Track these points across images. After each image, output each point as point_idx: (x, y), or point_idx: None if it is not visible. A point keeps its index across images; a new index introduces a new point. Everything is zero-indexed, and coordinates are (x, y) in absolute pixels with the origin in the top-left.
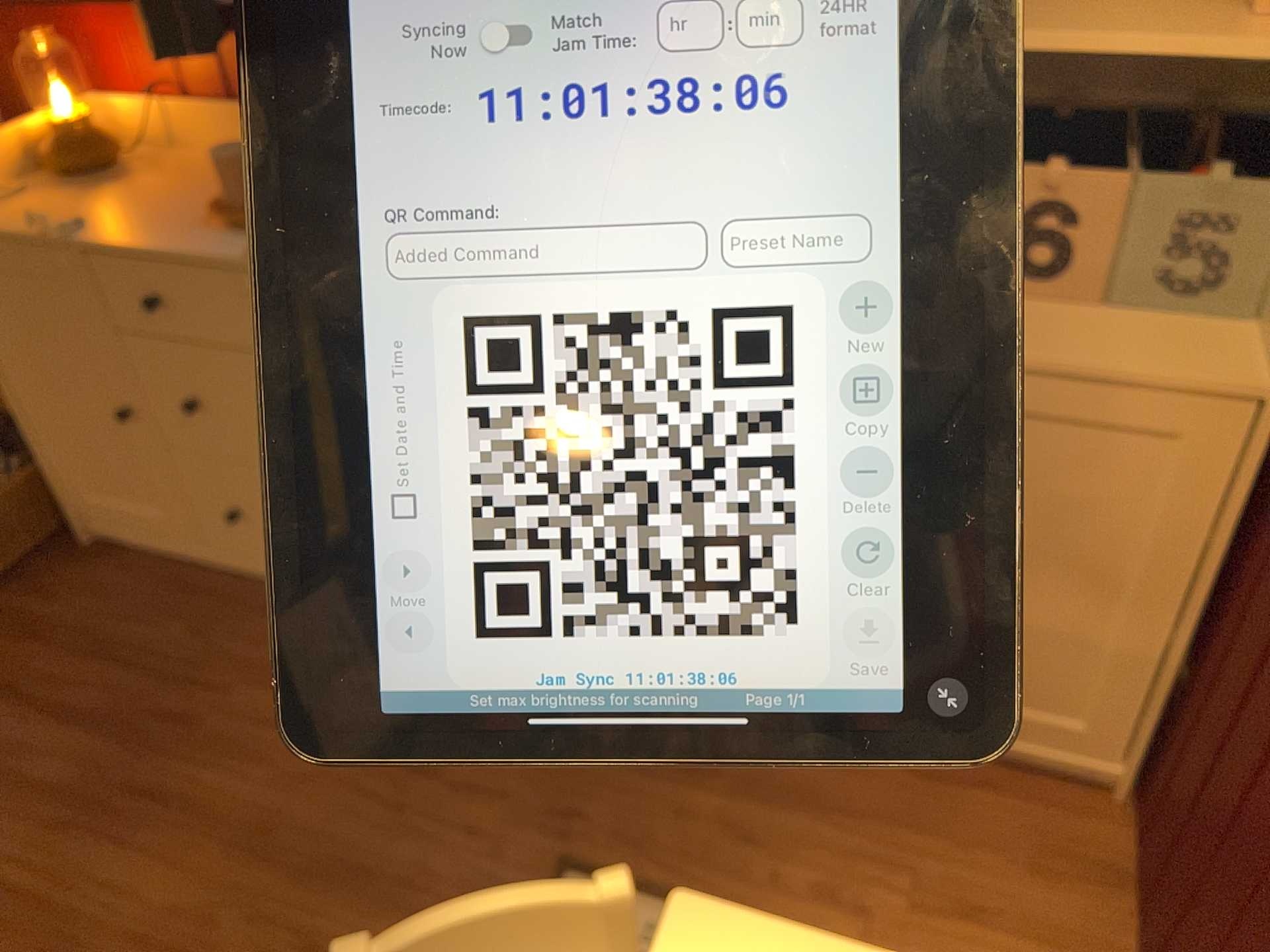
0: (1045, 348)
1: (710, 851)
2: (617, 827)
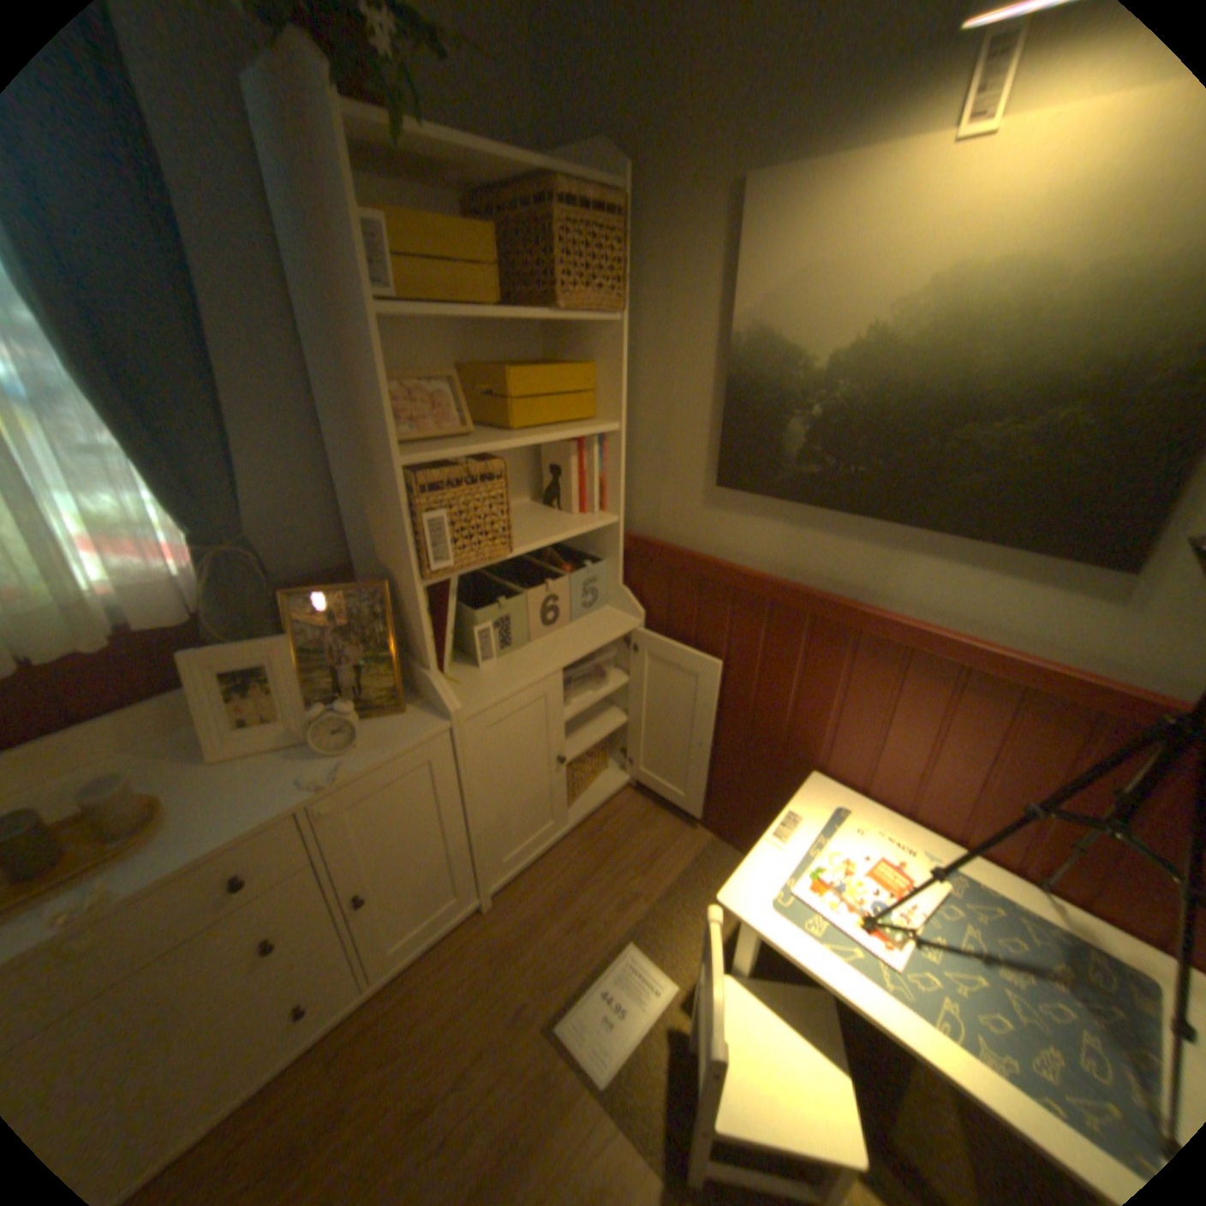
0: (583, 642)
1: (581, 947)
2: (543, 990)
